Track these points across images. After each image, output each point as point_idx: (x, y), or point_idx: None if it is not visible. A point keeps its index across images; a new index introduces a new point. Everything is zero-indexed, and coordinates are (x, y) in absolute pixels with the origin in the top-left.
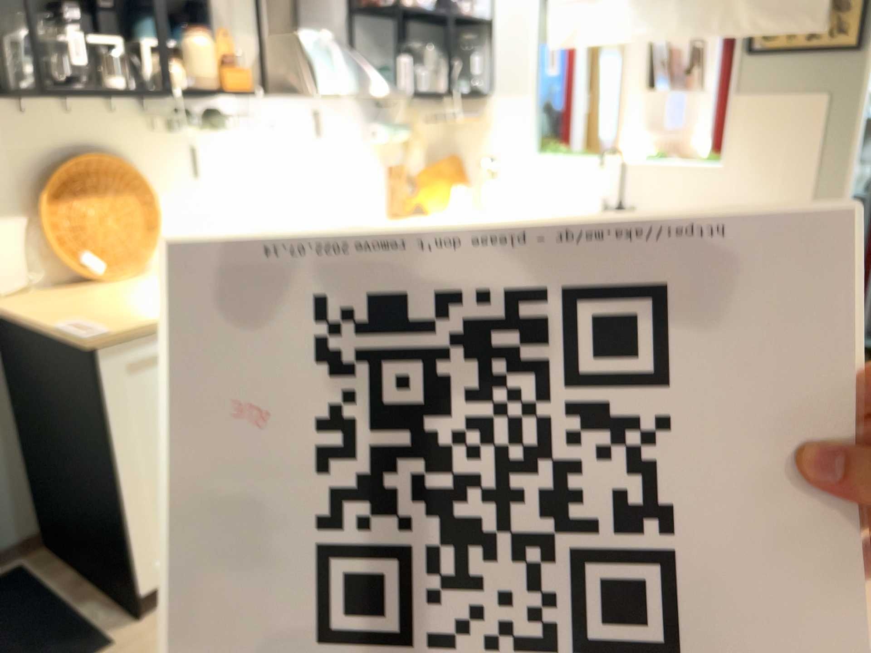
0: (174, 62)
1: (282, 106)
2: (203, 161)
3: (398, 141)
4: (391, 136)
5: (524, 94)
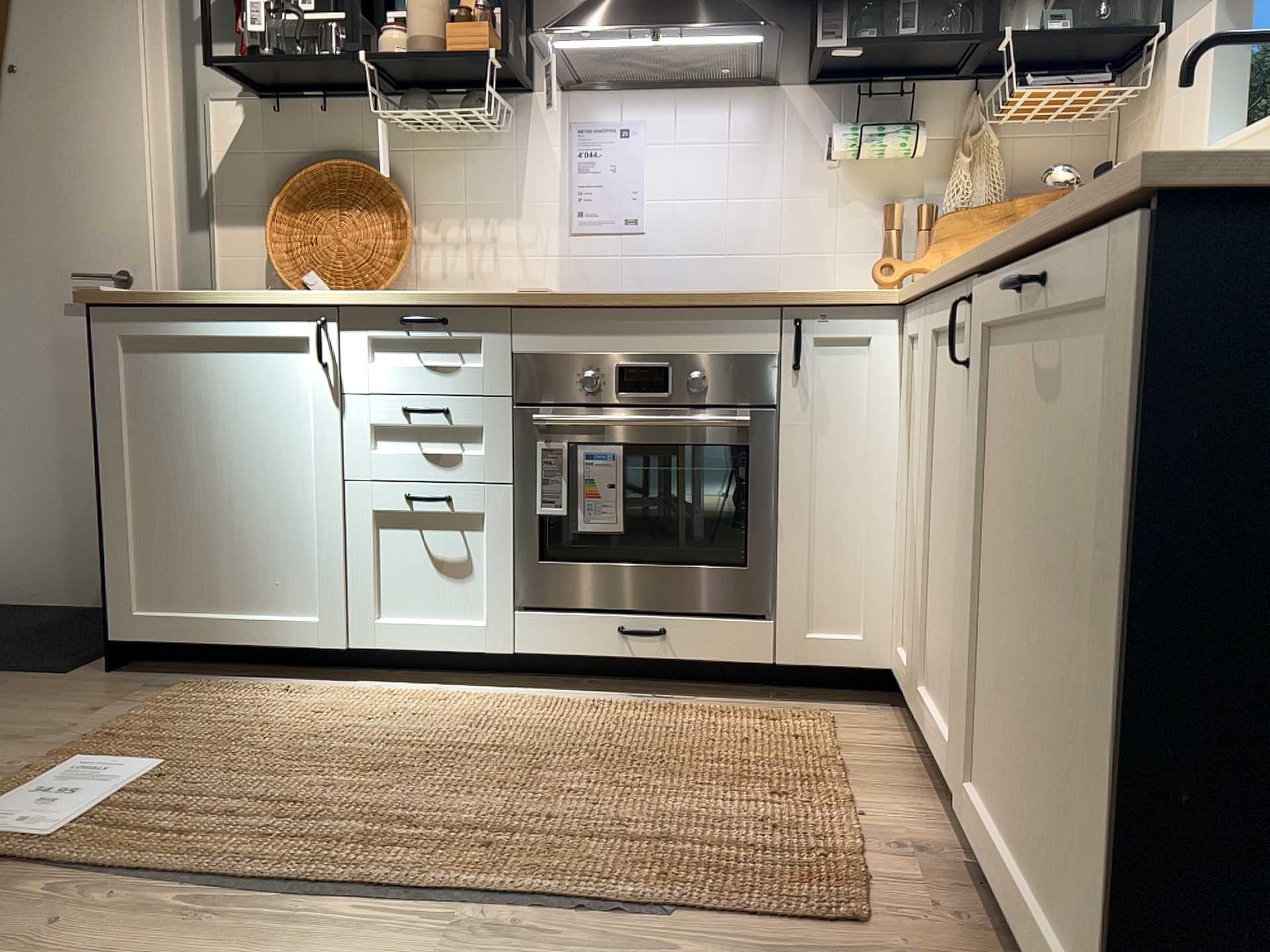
0: (391, 28)
1: (645, 102)
2: (498, 178)
3: (890, 155)
4: (857, 141)
5: (1205, 4)
